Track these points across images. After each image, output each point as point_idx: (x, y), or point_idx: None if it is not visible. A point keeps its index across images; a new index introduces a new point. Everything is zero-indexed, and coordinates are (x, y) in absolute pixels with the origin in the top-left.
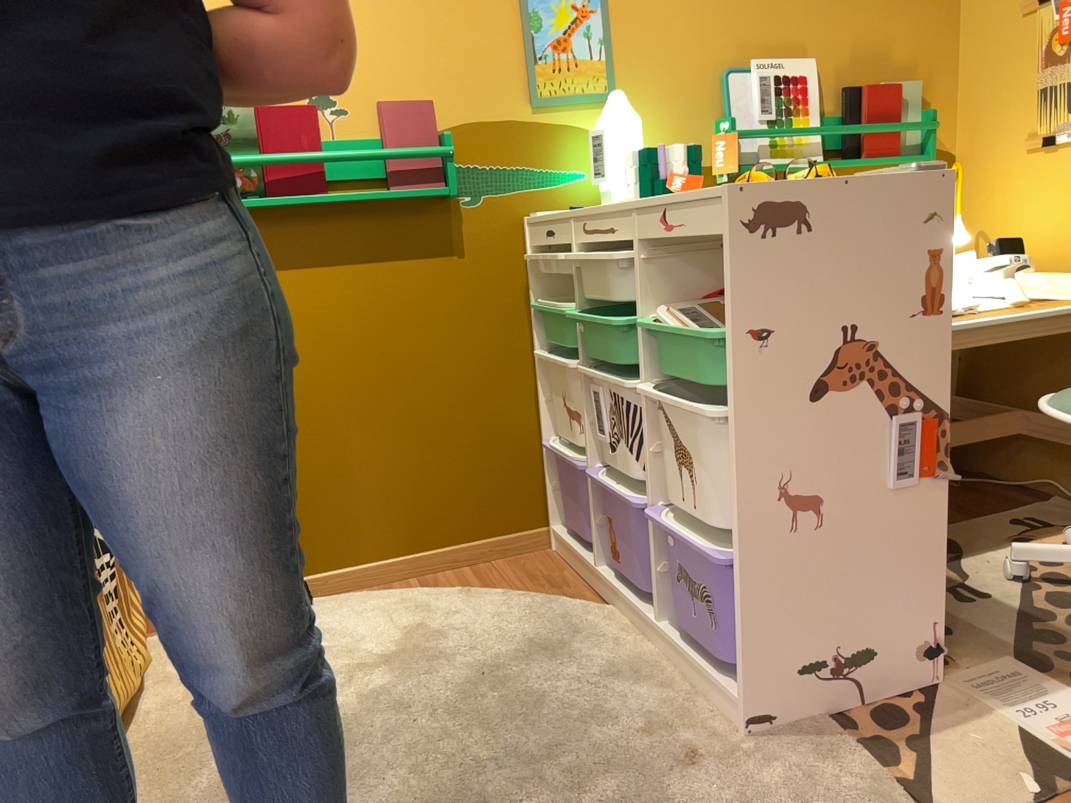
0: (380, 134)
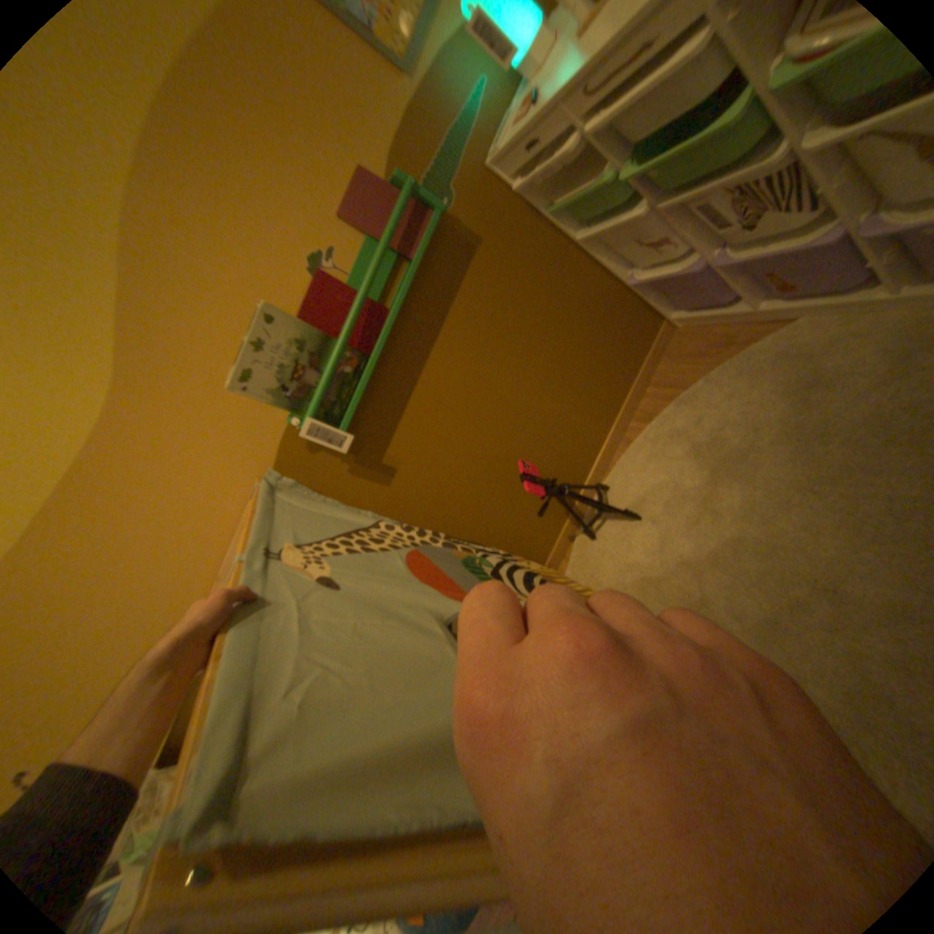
0: (361, 232)
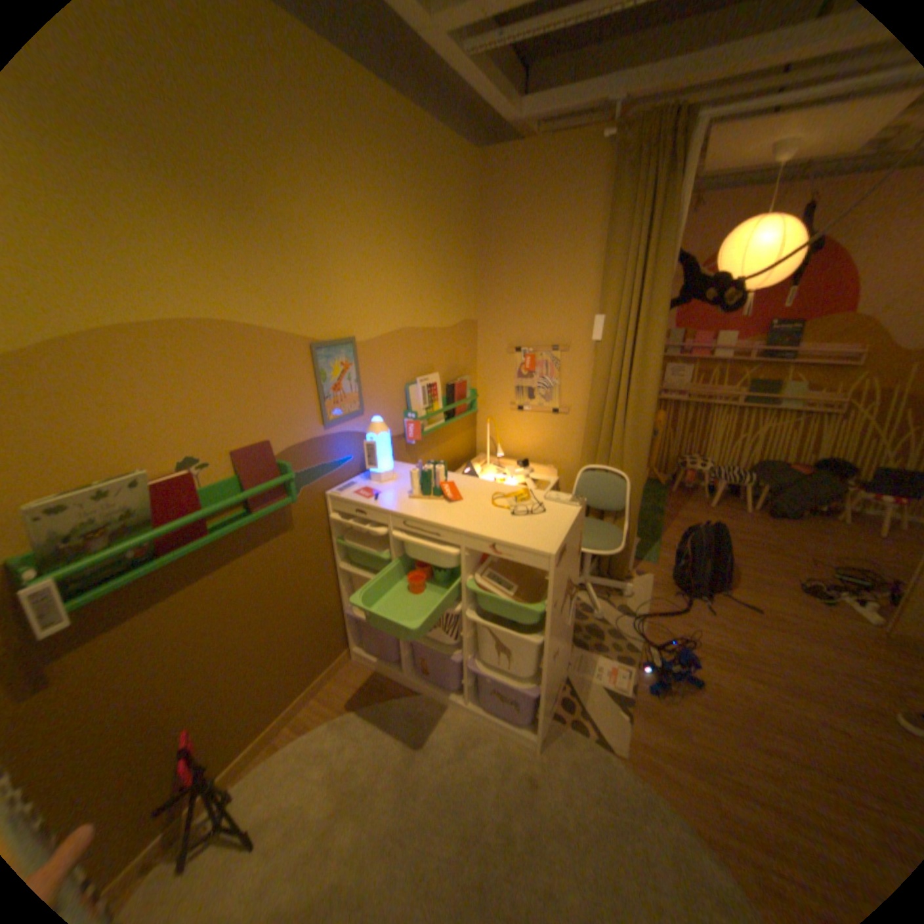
0: (235, 473)
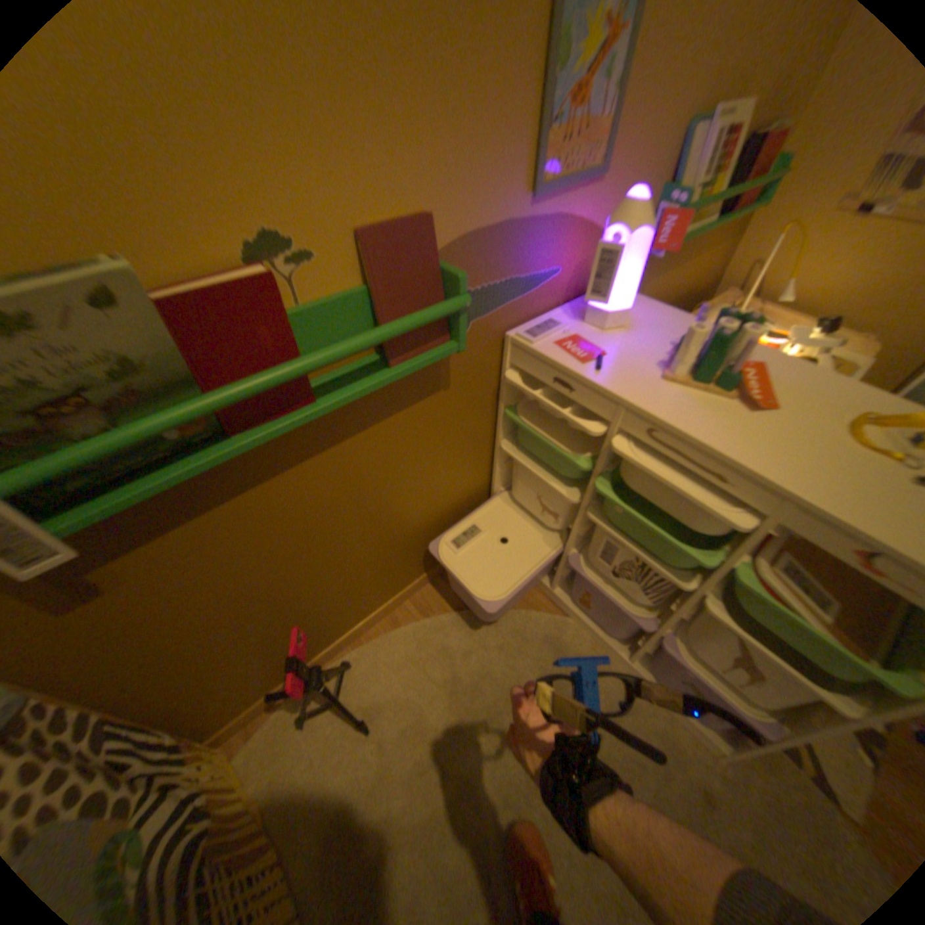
0: (364, 278)
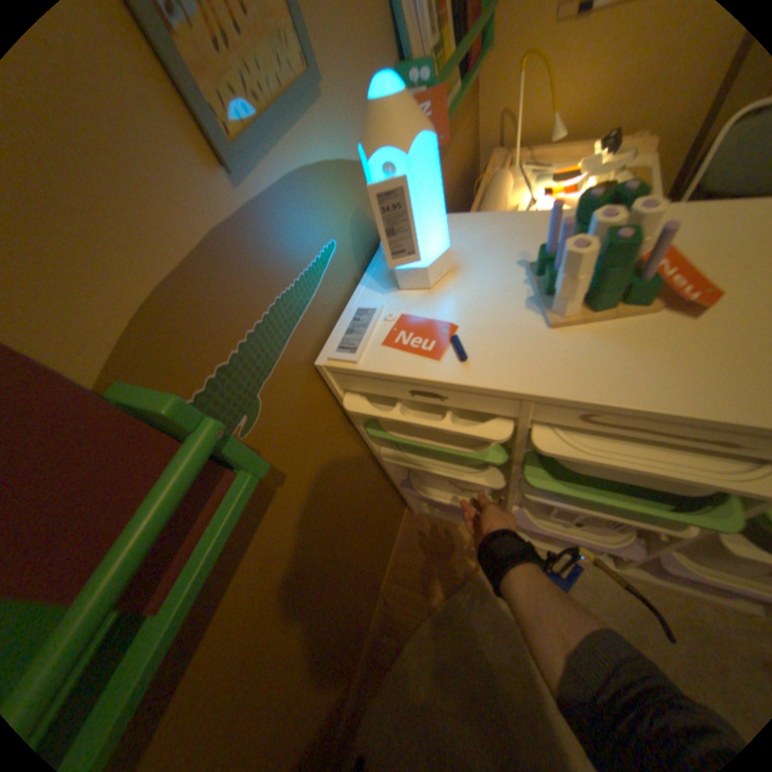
0: None
